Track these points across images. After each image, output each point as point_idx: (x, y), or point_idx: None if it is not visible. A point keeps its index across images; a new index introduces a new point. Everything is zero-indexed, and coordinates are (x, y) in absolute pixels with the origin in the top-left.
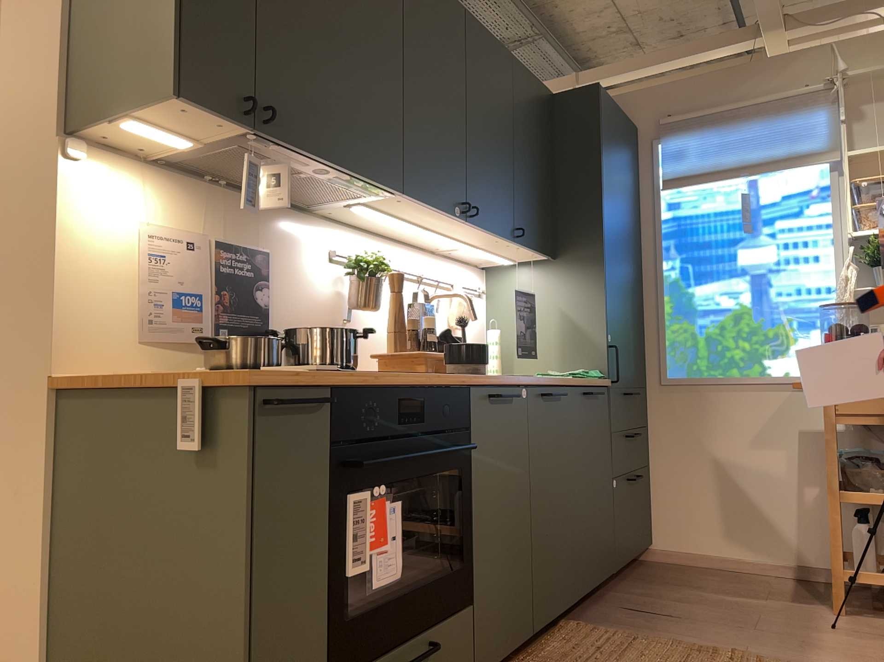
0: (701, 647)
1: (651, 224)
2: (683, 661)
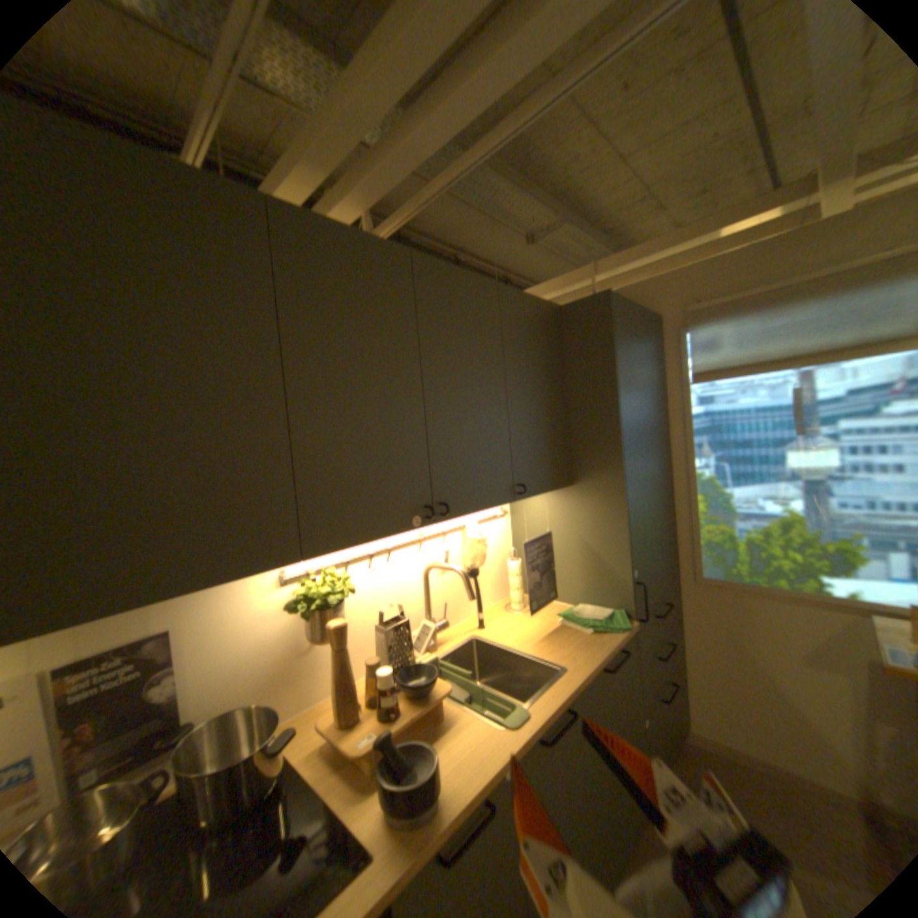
0: None
1: (680, 418)
2: None
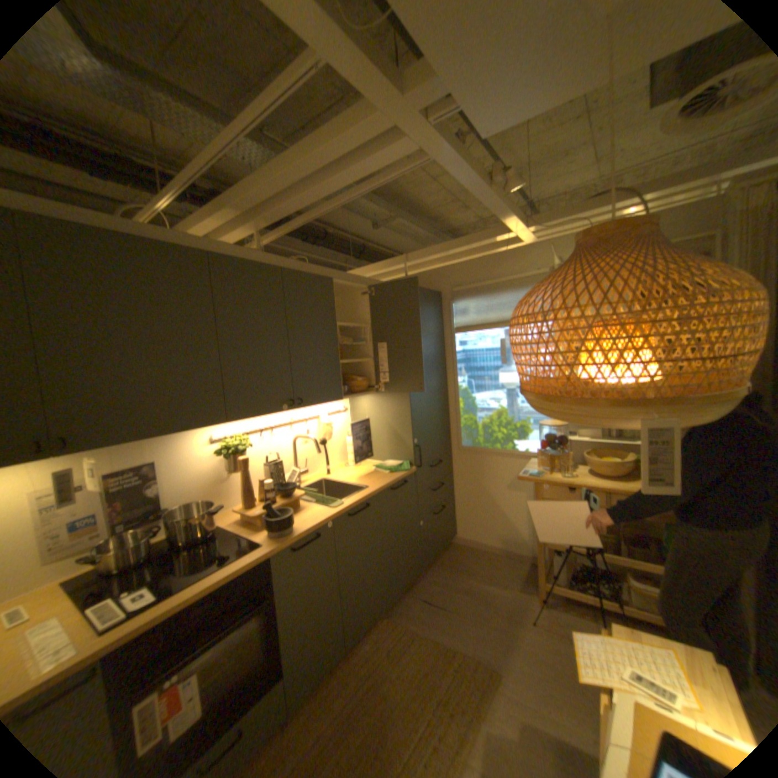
0: (447, 652)
1: (451, 353)
2: (431, 669)
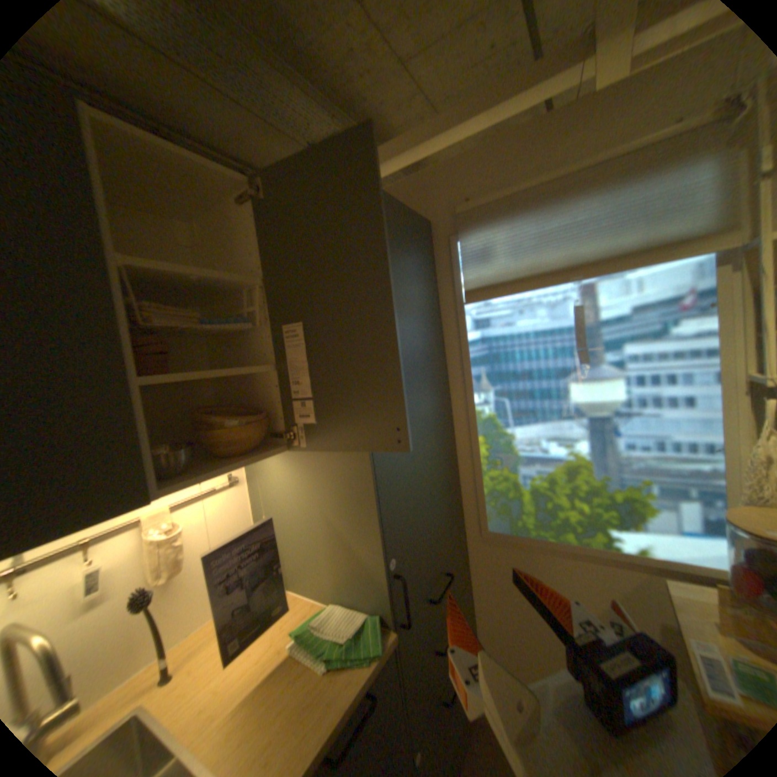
0: None
1: (457, 345)
2: None
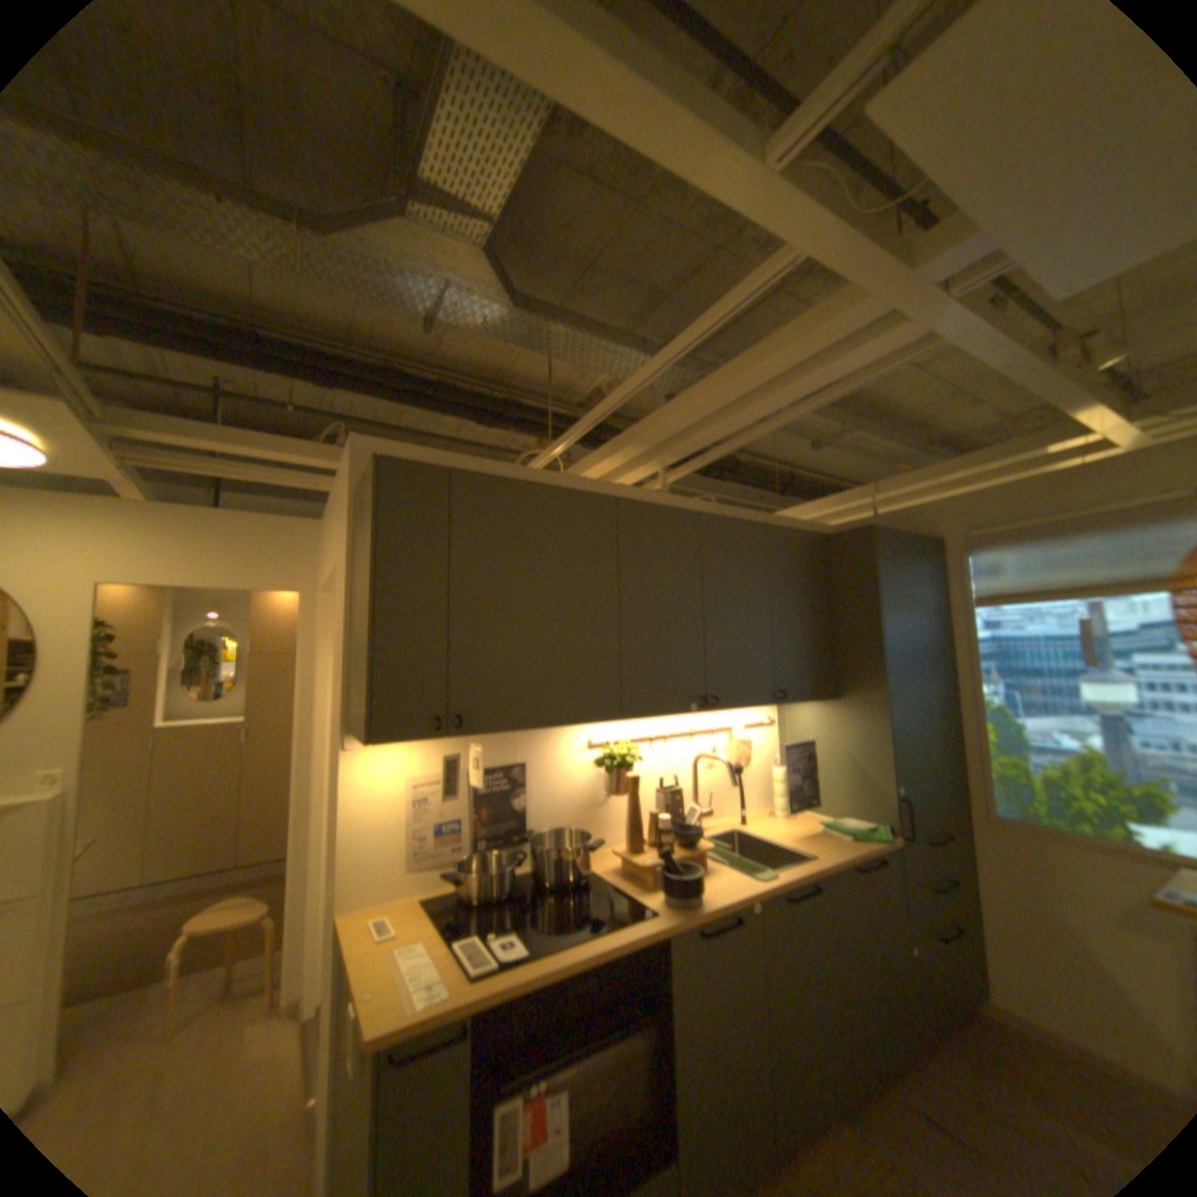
0: None
1: (967, 642)
2: None
